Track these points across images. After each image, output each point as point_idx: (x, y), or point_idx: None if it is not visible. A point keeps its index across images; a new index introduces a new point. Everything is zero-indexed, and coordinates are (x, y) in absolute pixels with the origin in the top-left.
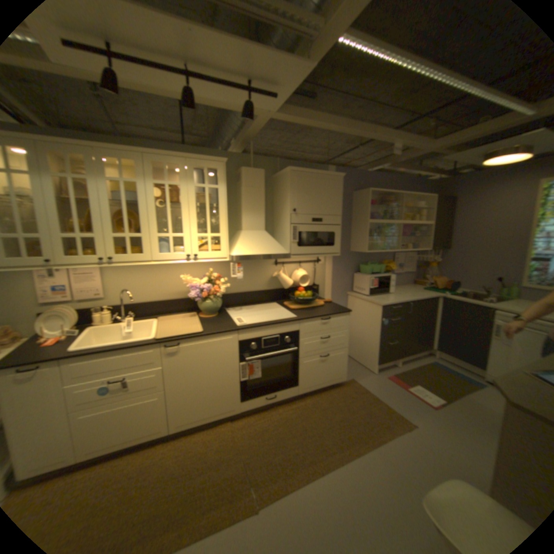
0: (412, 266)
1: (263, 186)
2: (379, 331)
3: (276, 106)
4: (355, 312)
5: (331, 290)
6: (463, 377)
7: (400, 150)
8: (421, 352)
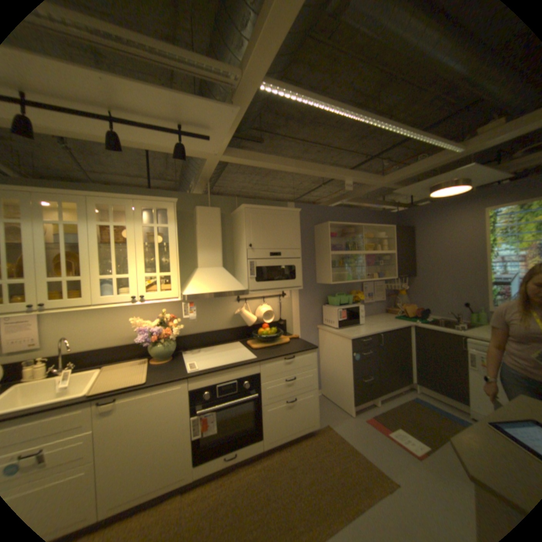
0: (381, 295)
1: (218, 223)
2: (351, 367)
3: (214, 149)
4: (326, 347)
5: (299, 325)
6: (447, 415)
7: (350, 186)
8: (399, 387)
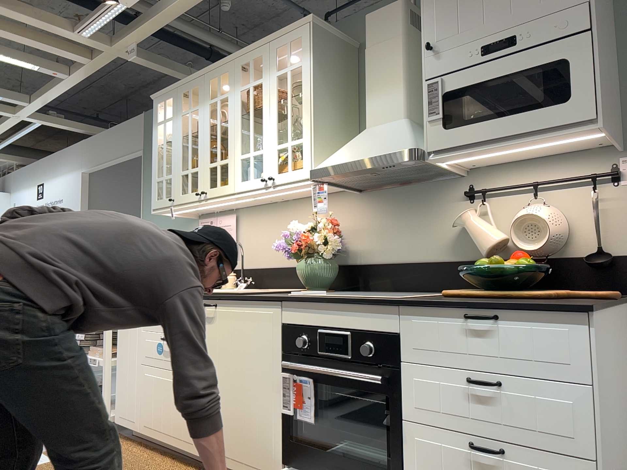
0: None
1: (397, 32)
2: None
3: None
4: None
5: None
6: None
7: None
8: None
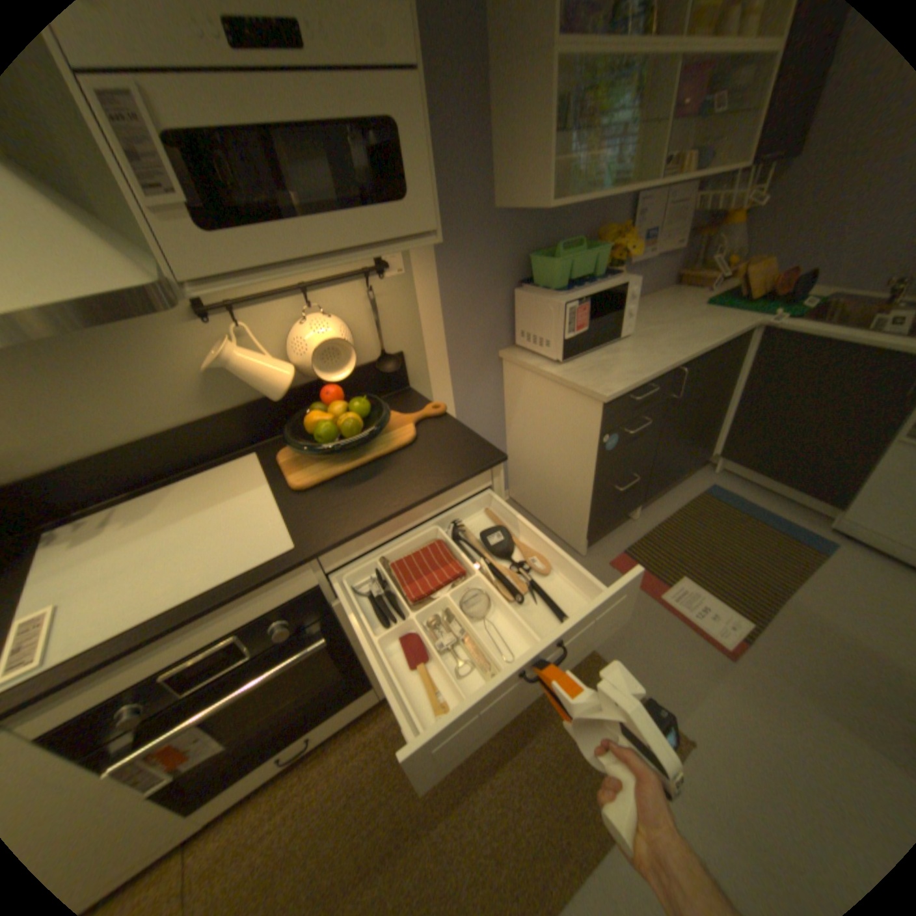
0: (678, 231)
1: None
2: (591, 466)
3: None
4: (522, 408)
5: (448, 359)
6: (780, 522)
7: None
8: (685, 472)
